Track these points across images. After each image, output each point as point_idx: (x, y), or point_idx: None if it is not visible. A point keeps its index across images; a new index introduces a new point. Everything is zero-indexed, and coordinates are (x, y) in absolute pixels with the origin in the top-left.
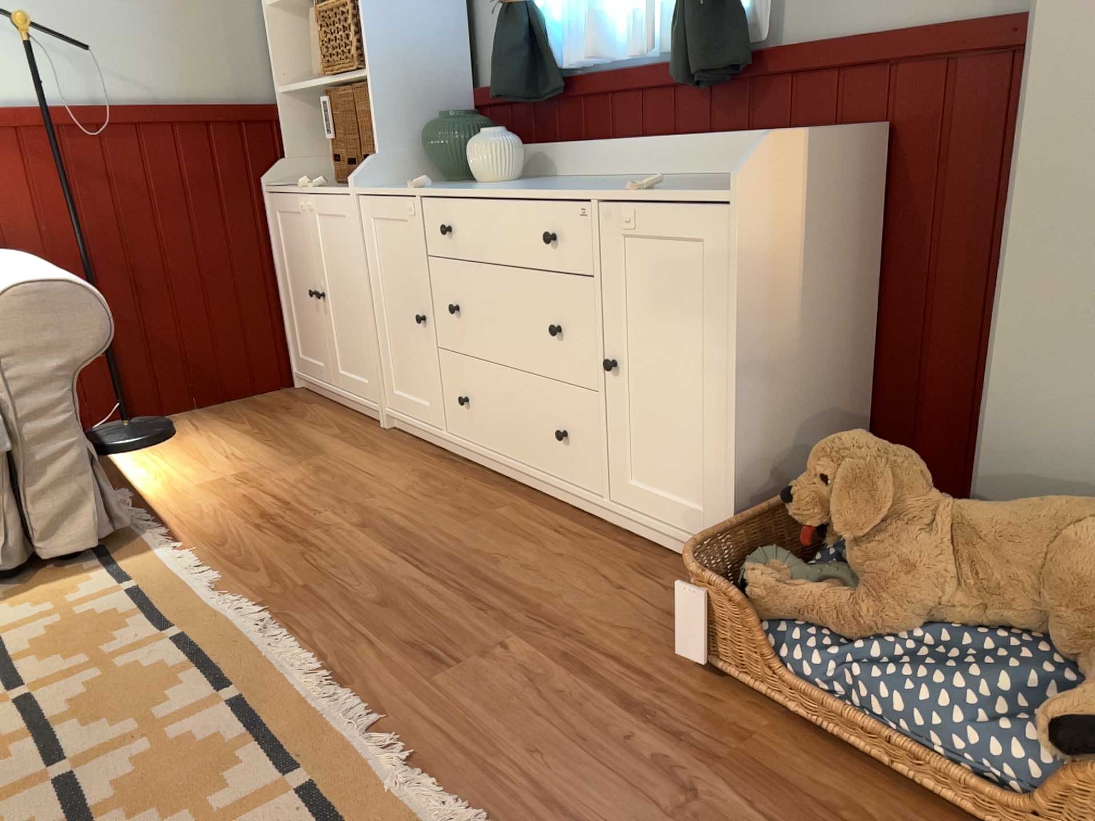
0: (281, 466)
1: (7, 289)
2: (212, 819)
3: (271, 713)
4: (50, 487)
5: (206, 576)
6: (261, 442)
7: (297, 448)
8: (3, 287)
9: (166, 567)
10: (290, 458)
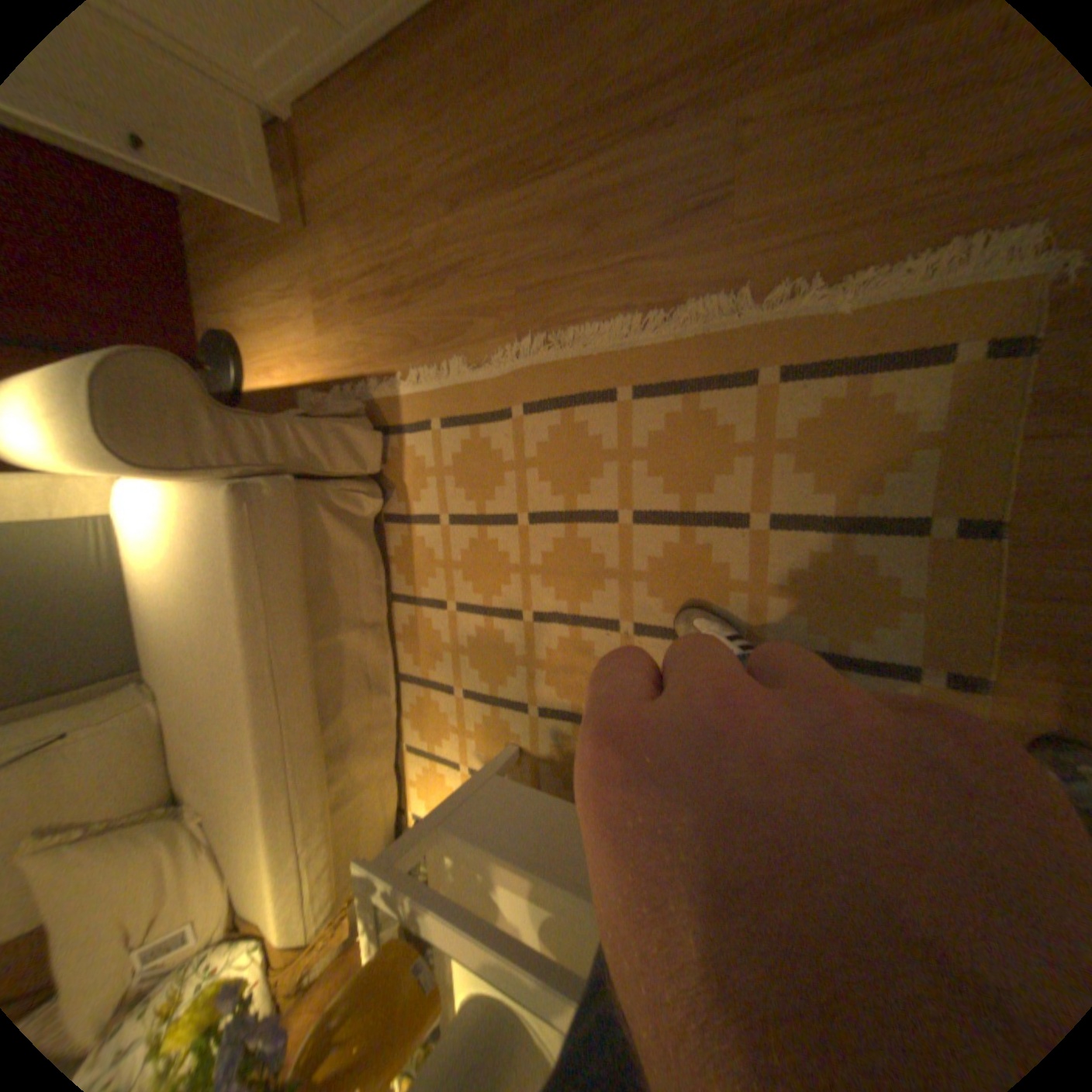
0: (317, 251)
1: (98, 441)
2: (757, 442)
3: (673, 368)
4: (325, 452)
5: (454, 364)
6: (268, 257)
7: (293, 224)
8: (90, 443)
9: (426, 390)
10: (305, 238)
